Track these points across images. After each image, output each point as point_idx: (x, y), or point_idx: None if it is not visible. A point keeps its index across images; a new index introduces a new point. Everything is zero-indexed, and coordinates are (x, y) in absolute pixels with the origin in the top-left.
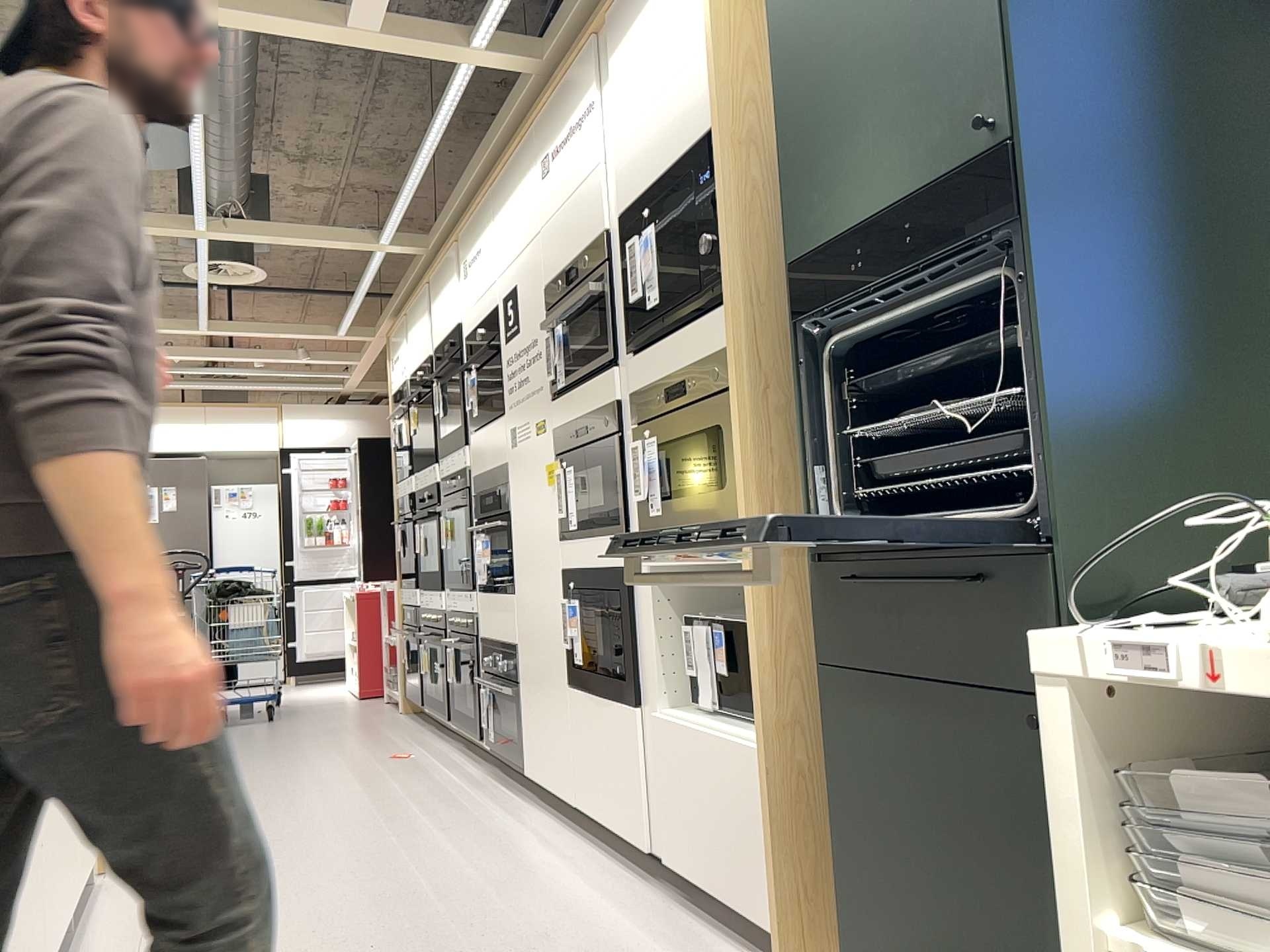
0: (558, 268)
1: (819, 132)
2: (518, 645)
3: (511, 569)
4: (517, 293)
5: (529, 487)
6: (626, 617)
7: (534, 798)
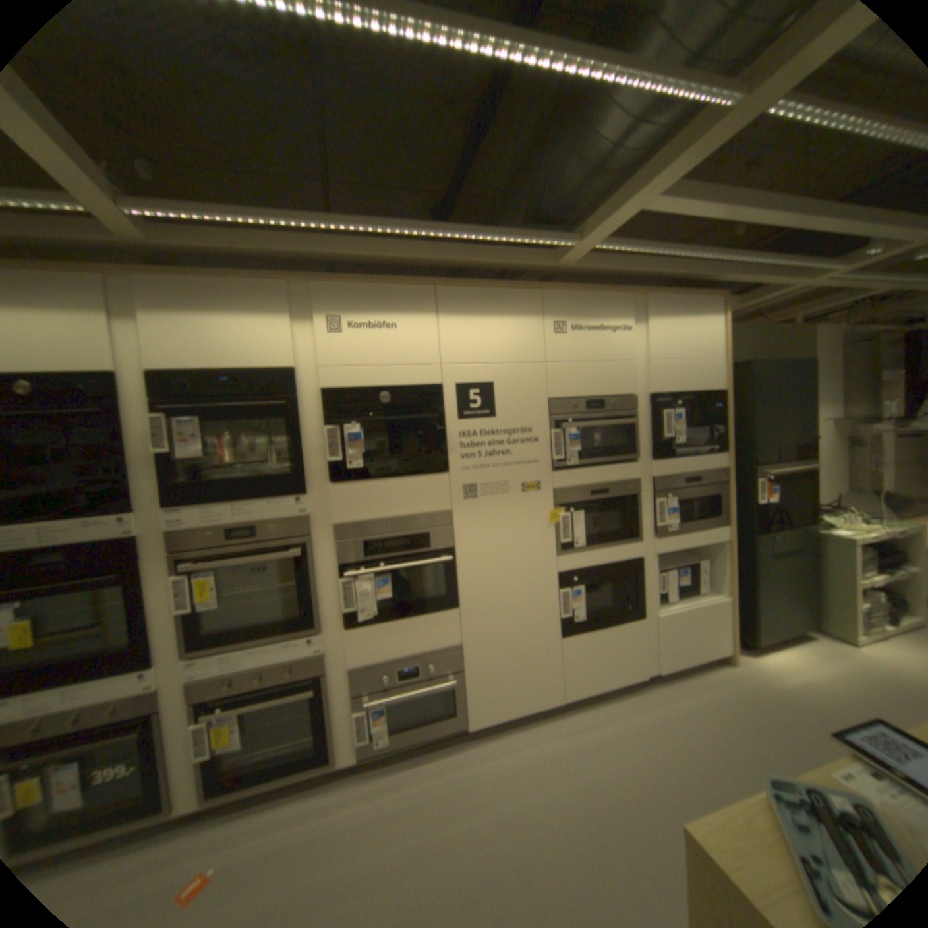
0: (572, 395)
1: (768, 416)
2: (464, 643)
3: (451, 590)
4: (493, 389)
5: (503, 527)
6: (639, 580)
7: (464, 746)
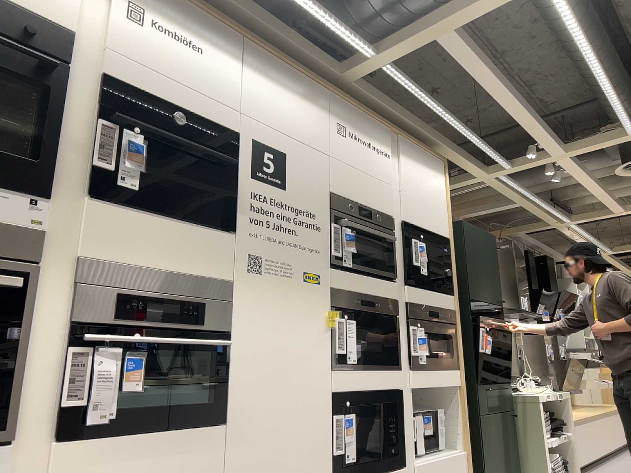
0: (348, 195)
1: (474, 271)
2: None
3: (220, 394)
4: (286, 159)
5: (283, 319)
6: (400, 415)
7: None
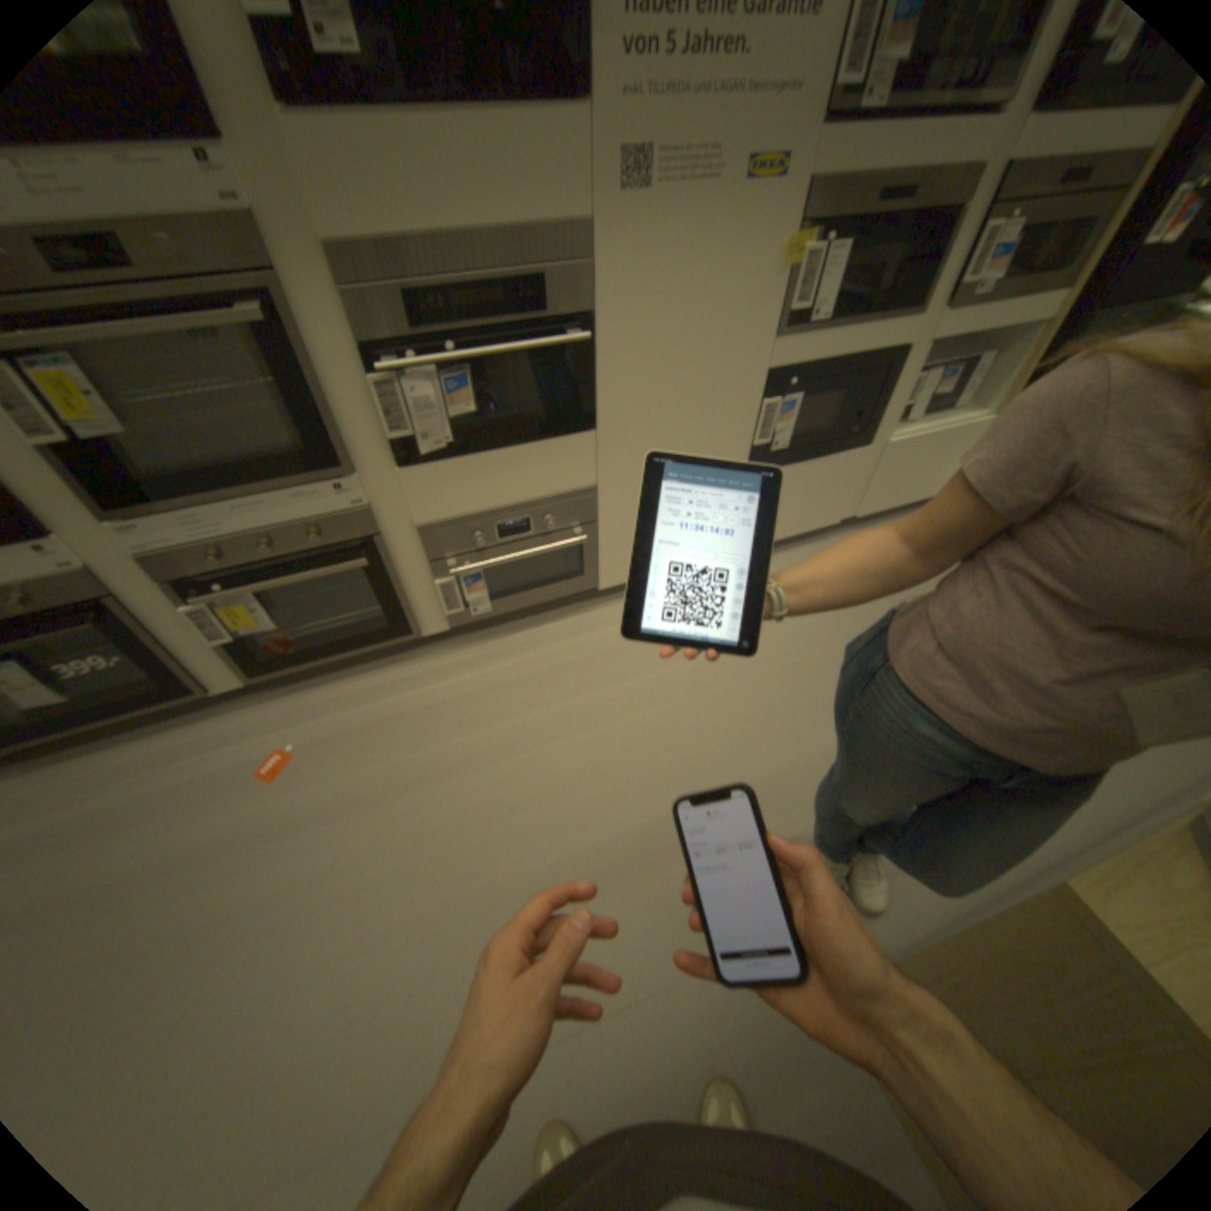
0: None
1: None
2: (600, 482)
3: (584, 397)
4: None
5: (693, 267)
6: (888, 384)
7: (591, 601)
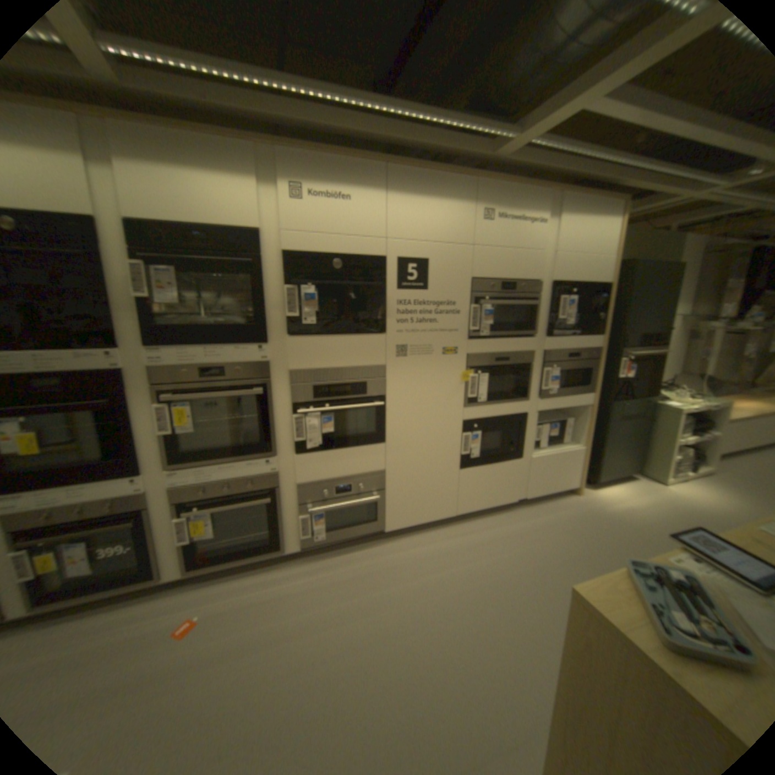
0: (491, 276)
1: (640, 307)
2: (387, 468)
3: (381, 428)
4: (429, 265)
5: (425, 382)
6: (522, 430)
7: (381, 541)
